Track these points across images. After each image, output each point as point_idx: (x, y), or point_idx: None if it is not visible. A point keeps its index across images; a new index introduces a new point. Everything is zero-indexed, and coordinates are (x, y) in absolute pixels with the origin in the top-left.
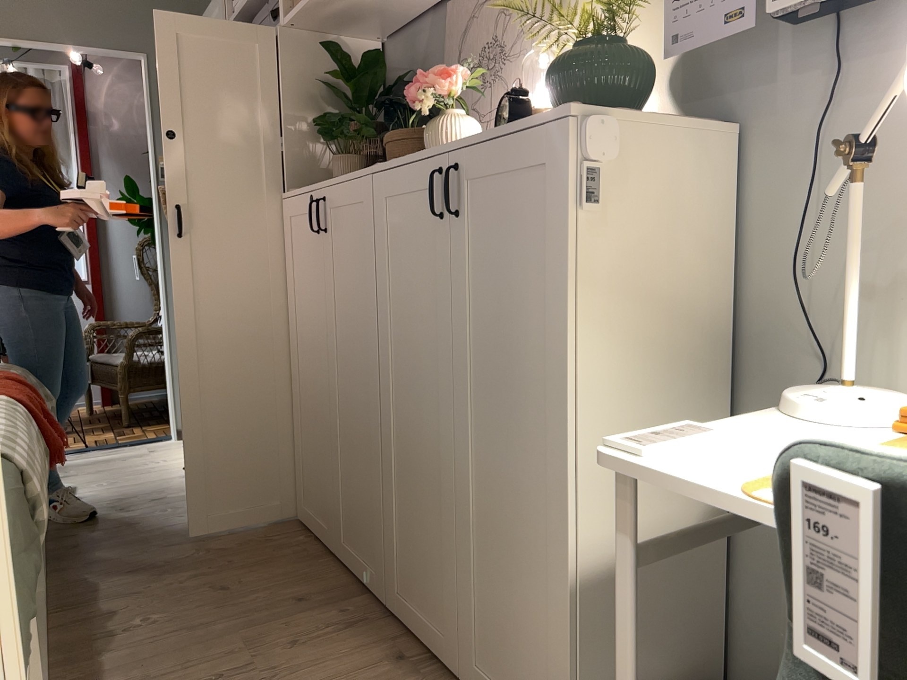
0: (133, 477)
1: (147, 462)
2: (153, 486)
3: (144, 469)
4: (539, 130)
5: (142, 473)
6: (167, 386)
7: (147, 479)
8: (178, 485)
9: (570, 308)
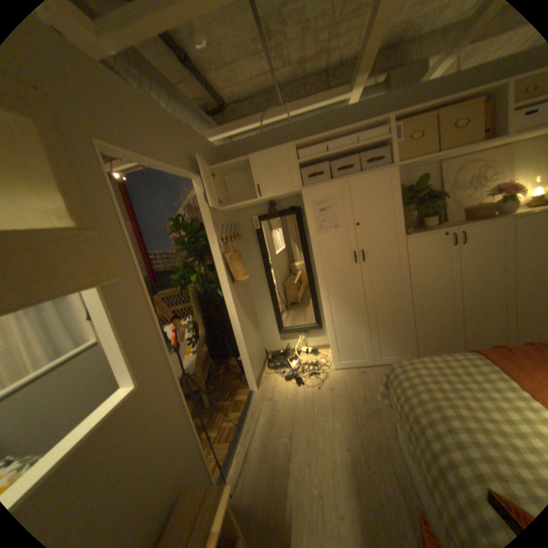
0: (316, 408)
1: (290, 402)
2: (339, 401)
3: (305, 404)
4: None
5: (313, 404)
6: (244, 365)
7: (326, 402)
8: (344, 392)
9: None
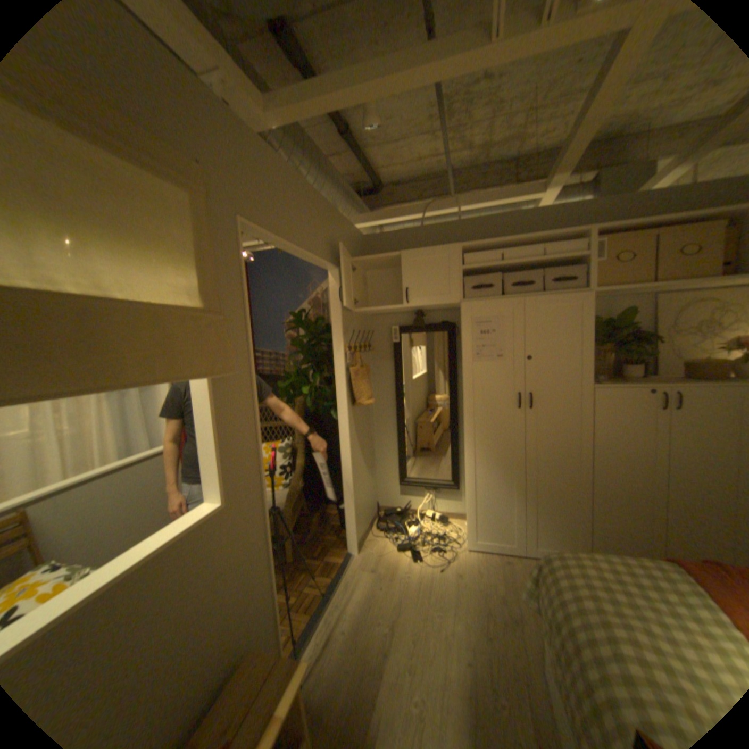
0: (434, 598)
1: (400, 582)
2: (467, 595)
3: (420, 589)
4: None
5: (430, 592)
6: (346, 518)
7: (449, 594)
8: (477, 586)
9: None
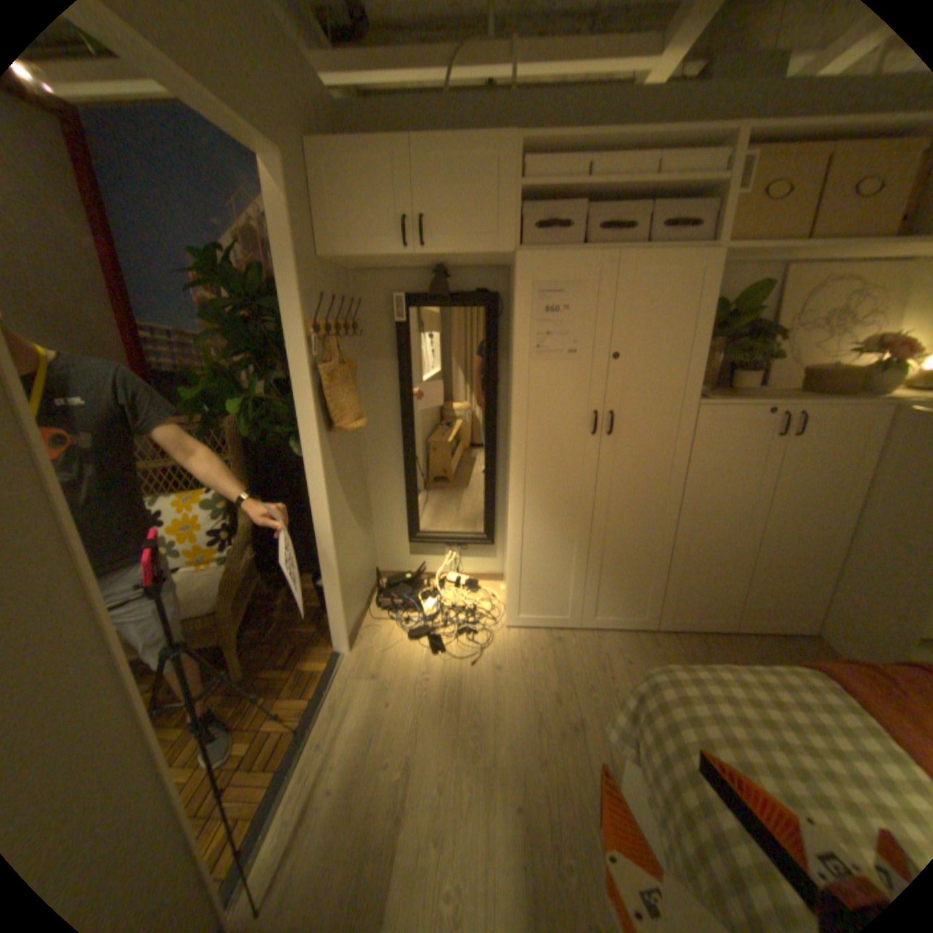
0: (465, 707)
1: (415, 688)
2: (510, 695)
3: (445, 694)
4: None
5: (460, 698)
6: (329, 604)
7: (485, 697)
8: (522, 678)
9: None
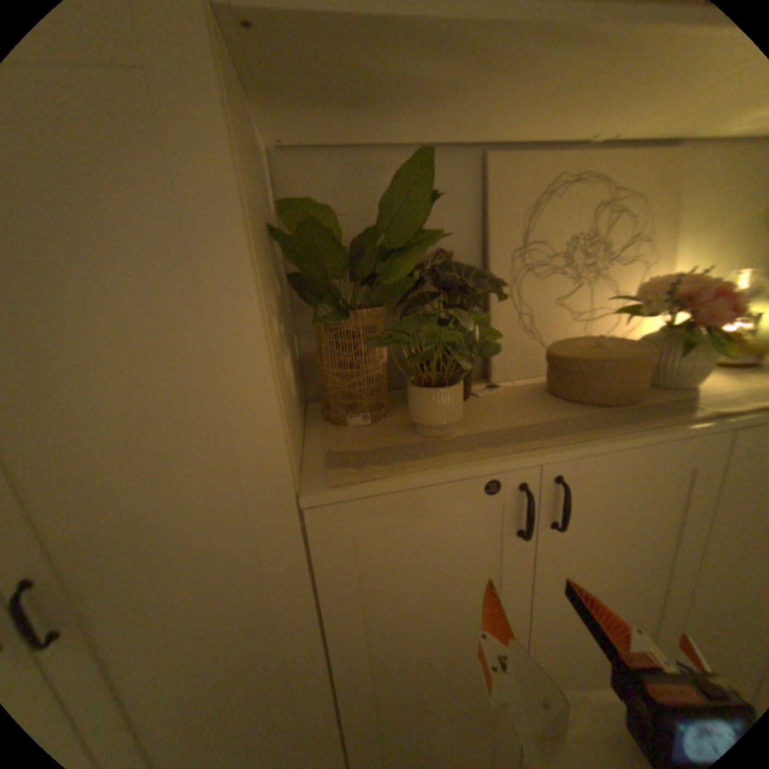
0: None
1: None
2: None
3: None
4: None
5: None
6: None
7: None
8: None
9: None
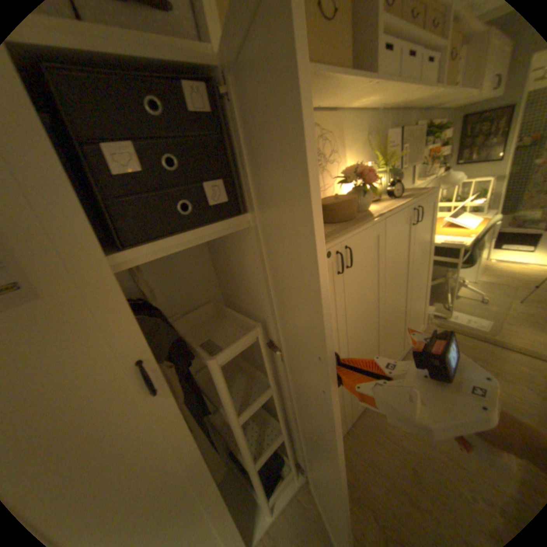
0: None
1: None
2: None
3: None
4: (434, 193)
5: None
6: None
7: None
8: None
9: (434, 232)
